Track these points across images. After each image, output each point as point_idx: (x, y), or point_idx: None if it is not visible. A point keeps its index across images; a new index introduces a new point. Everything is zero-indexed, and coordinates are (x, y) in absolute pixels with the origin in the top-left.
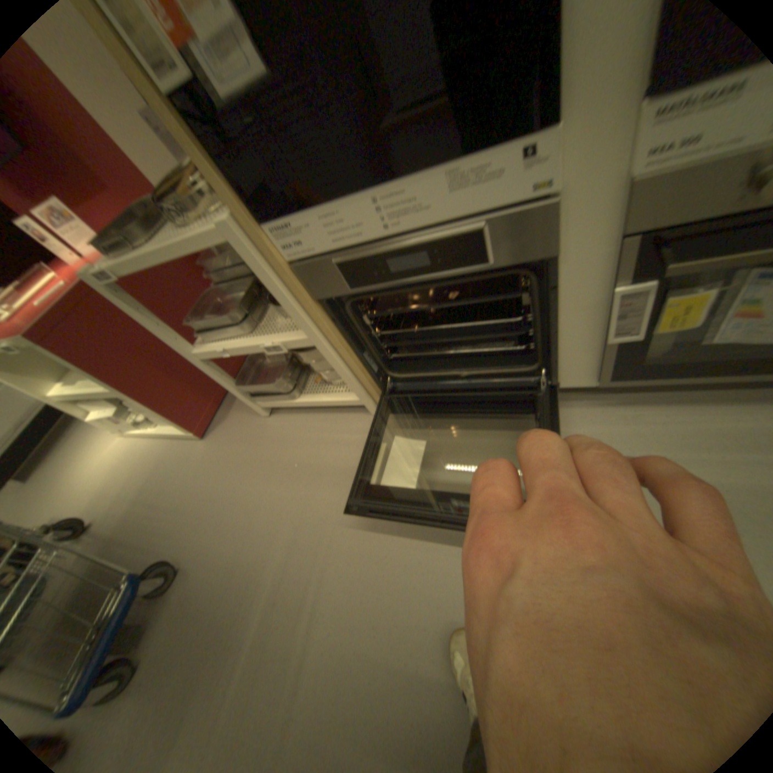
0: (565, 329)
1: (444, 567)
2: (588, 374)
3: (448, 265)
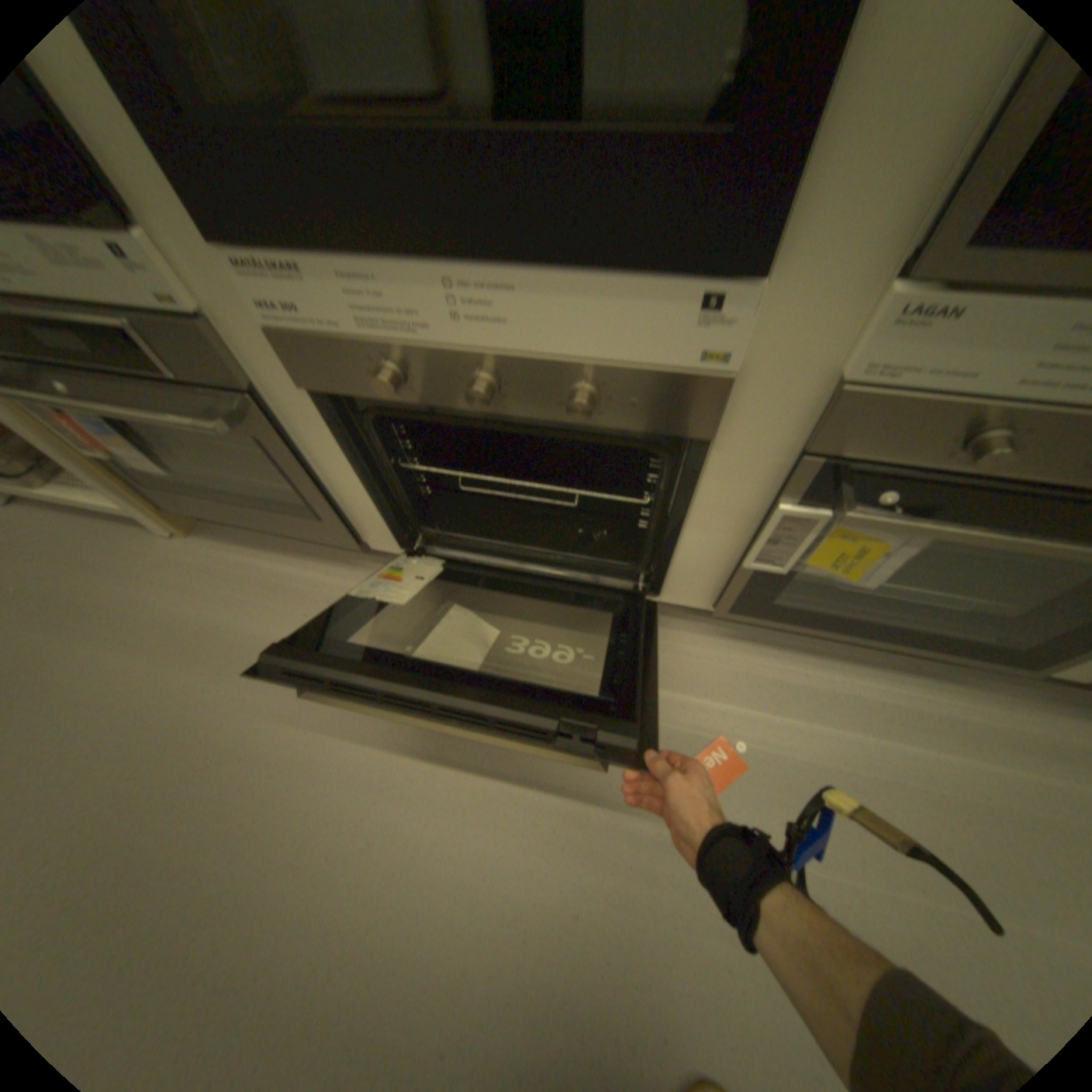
0: (323, 477)
1: (145, 751)
2: (387, 537)
3: (115, 355)
